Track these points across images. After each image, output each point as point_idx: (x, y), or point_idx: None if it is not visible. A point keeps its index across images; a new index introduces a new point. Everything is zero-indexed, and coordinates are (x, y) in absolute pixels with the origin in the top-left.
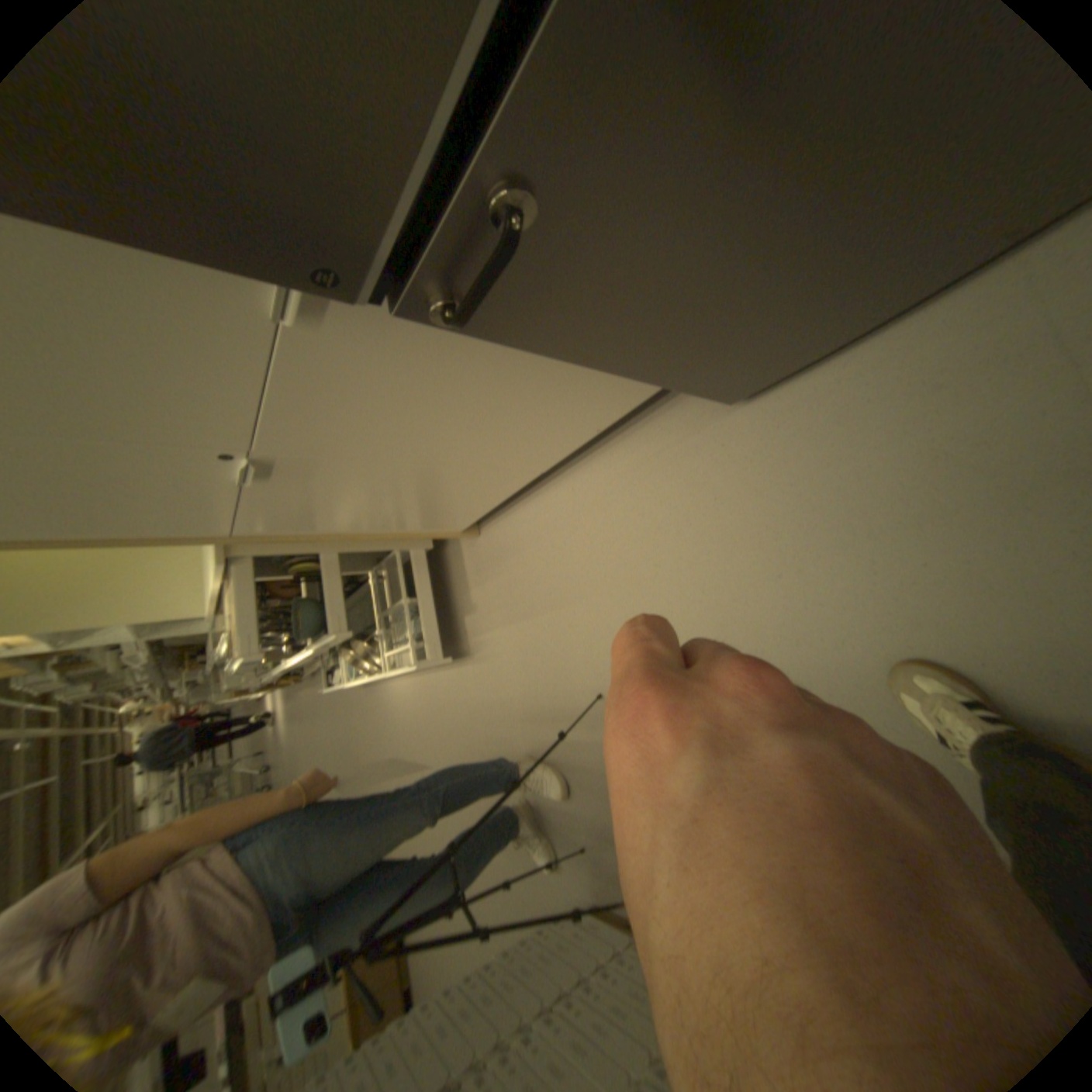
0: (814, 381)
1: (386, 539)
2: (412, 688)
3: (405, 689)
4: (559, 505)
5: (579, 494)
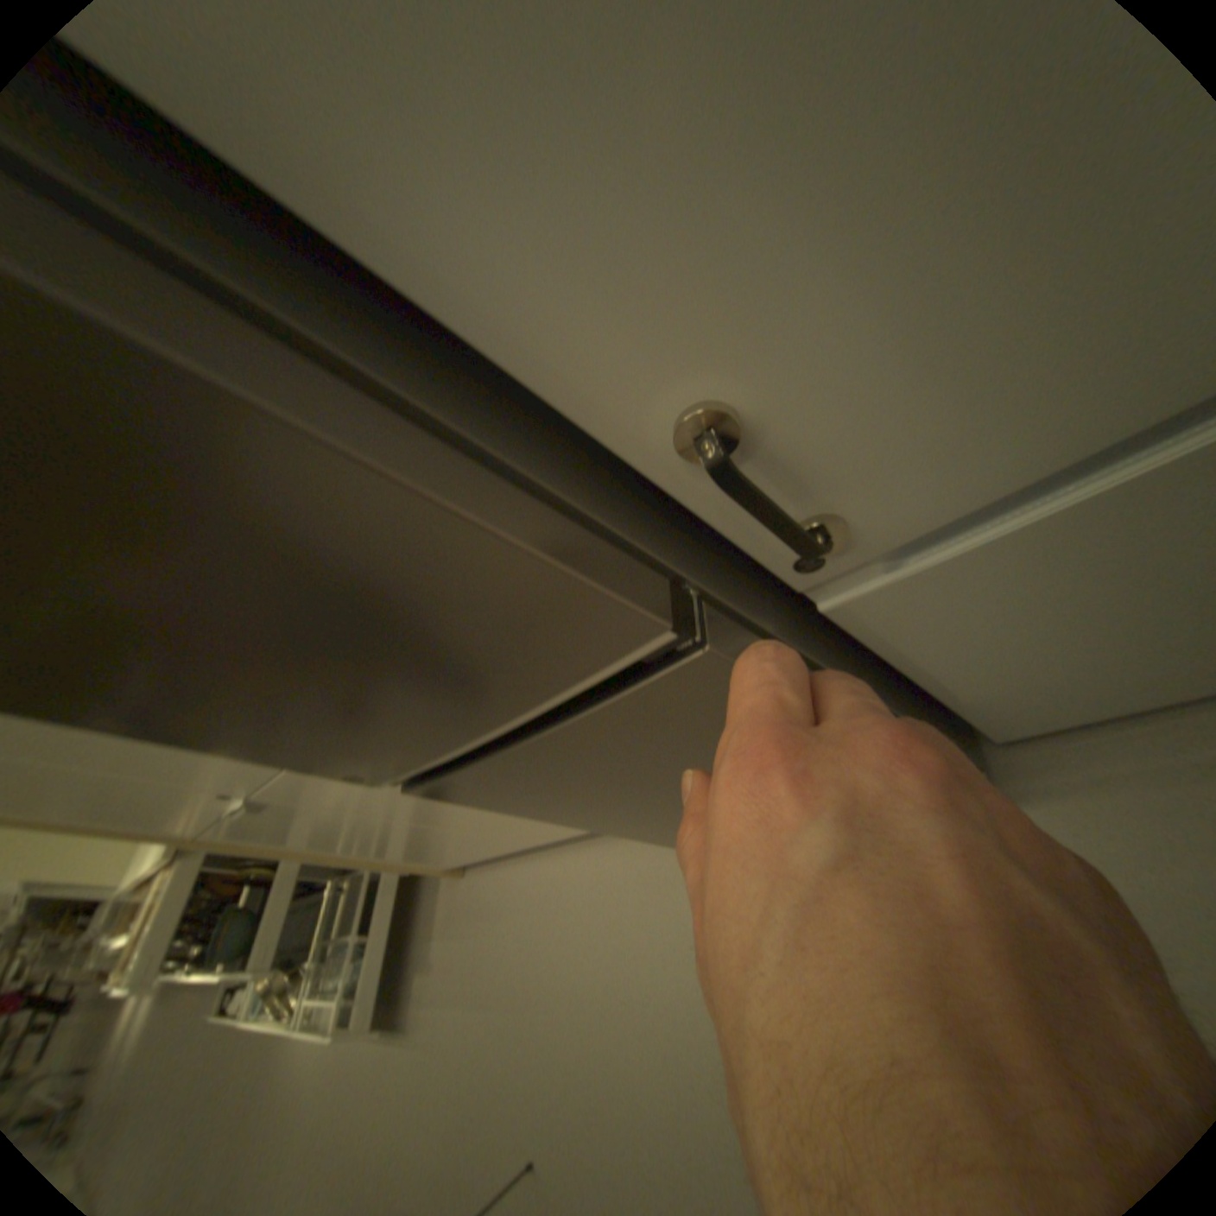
0: None
1: (358, 861)
2: (320, 1046)
3: (312, 1043)
4: (548, 878)
5: (570, 875)
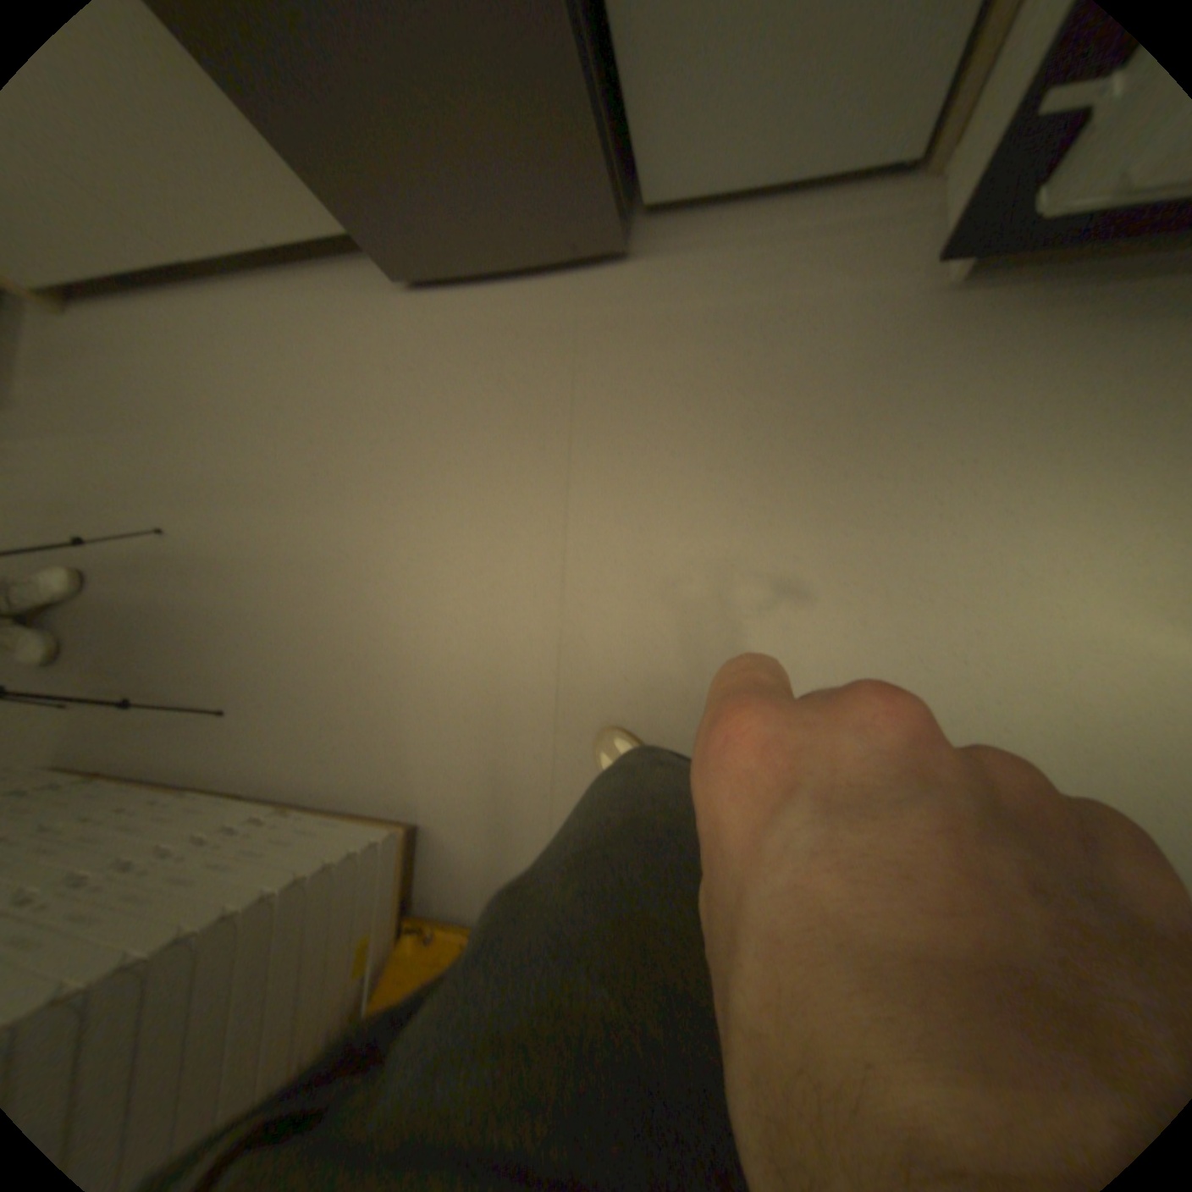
0: (457, 299)
1: None
2: None
3: None
4: (196, 319)
5: (226, 315)
